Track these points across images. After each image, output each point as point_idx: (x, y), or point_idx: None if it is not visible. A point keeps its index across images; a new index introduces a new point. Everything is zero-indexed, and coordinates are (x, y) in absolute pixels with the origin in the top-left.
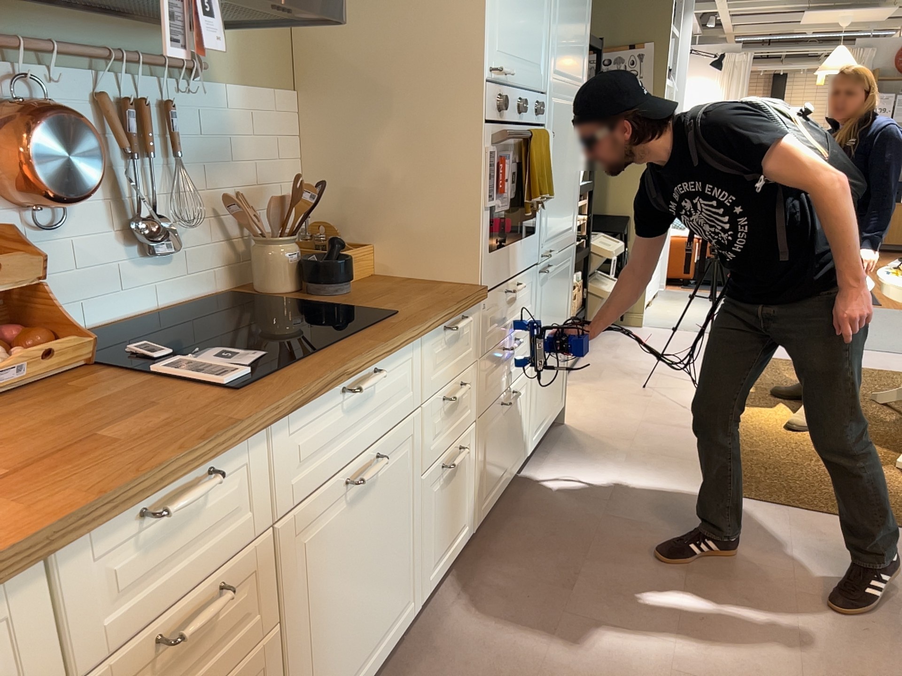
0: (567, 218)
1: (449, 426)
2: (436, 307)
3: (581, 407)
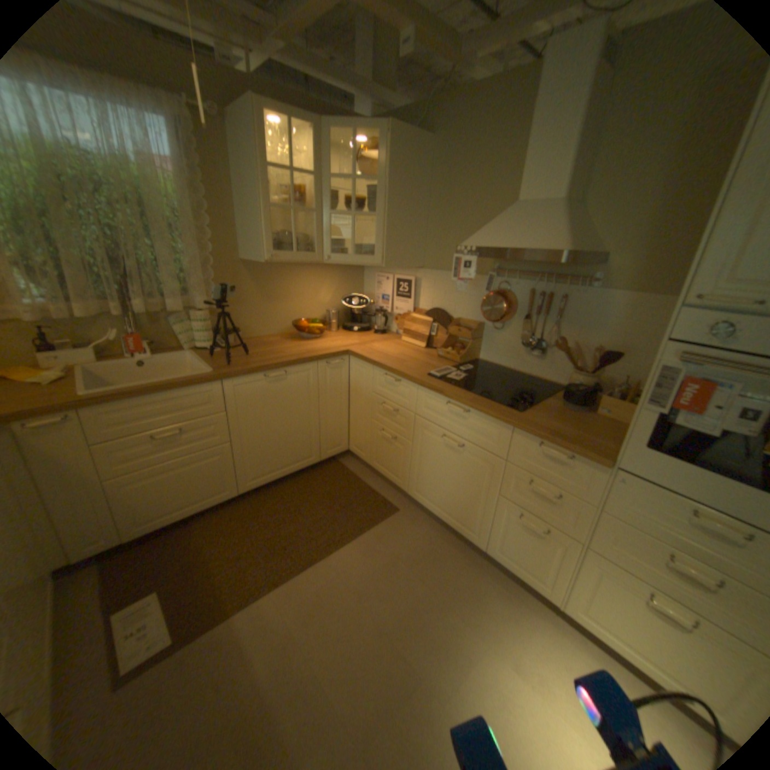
0: None
1: (537, 504)
2: (538, 425)
3: None
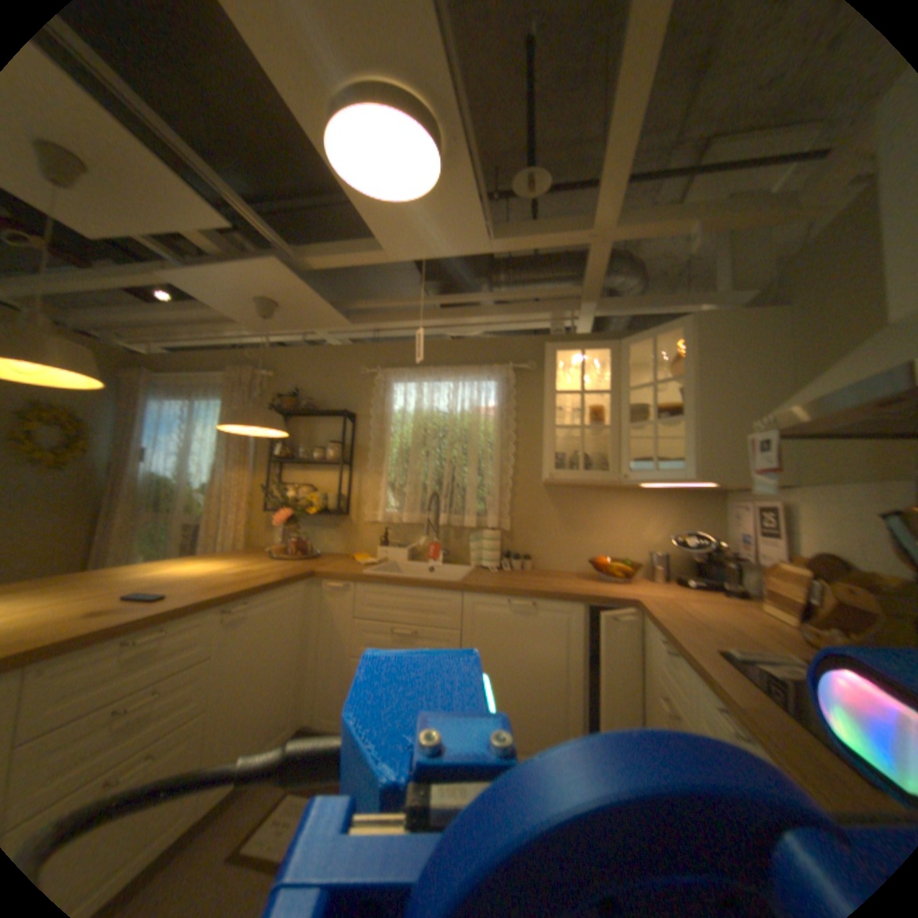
0: None
1: None
2: None
3: None
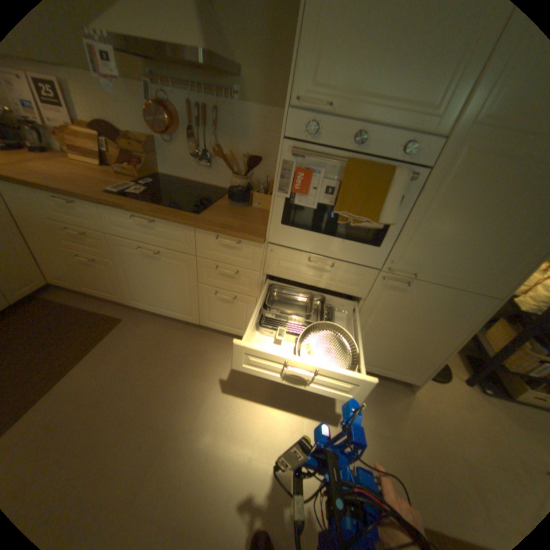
0: (483, 270)
1: (224, 282)
2: (212, 223)
3: (452, 409)
